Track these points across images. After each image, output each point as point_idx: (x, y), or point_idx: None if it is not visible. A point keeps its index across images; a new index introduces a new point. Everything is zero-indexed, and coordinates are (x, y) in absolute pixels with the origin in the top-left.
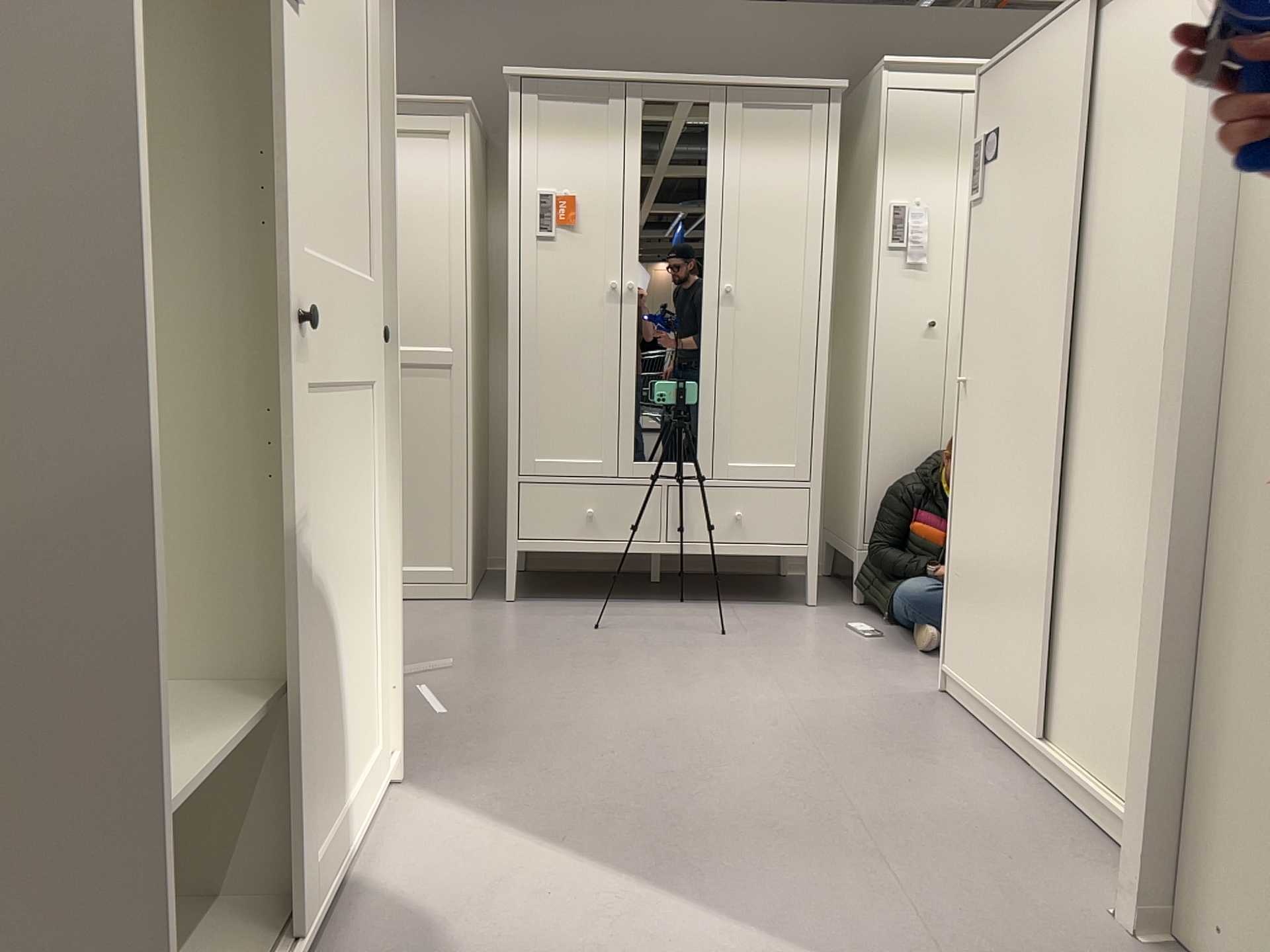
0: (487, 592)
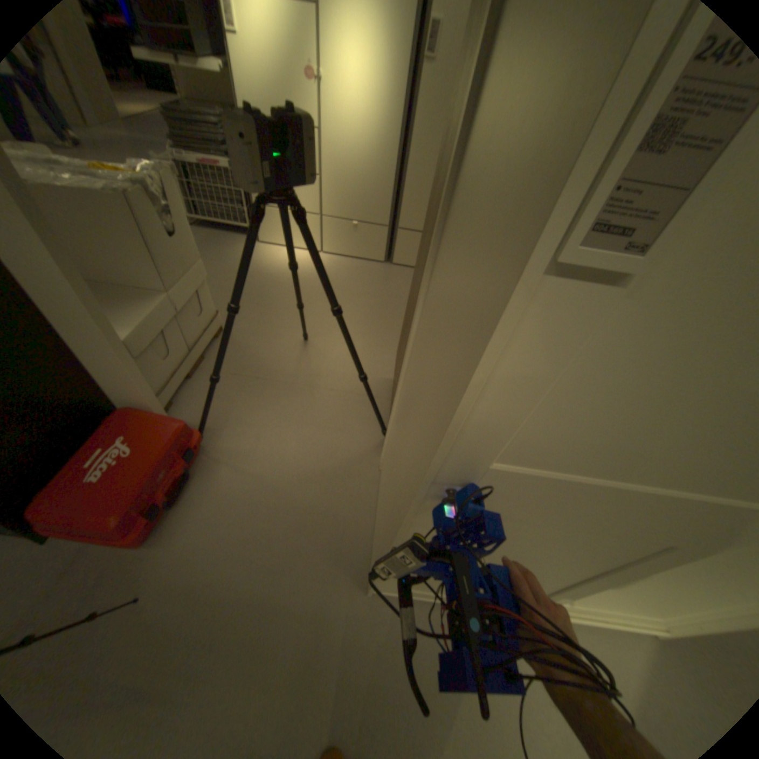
0: None
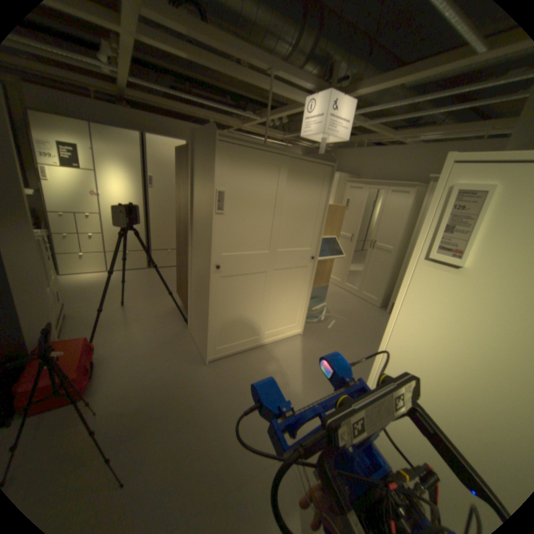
0: (387, 308)
